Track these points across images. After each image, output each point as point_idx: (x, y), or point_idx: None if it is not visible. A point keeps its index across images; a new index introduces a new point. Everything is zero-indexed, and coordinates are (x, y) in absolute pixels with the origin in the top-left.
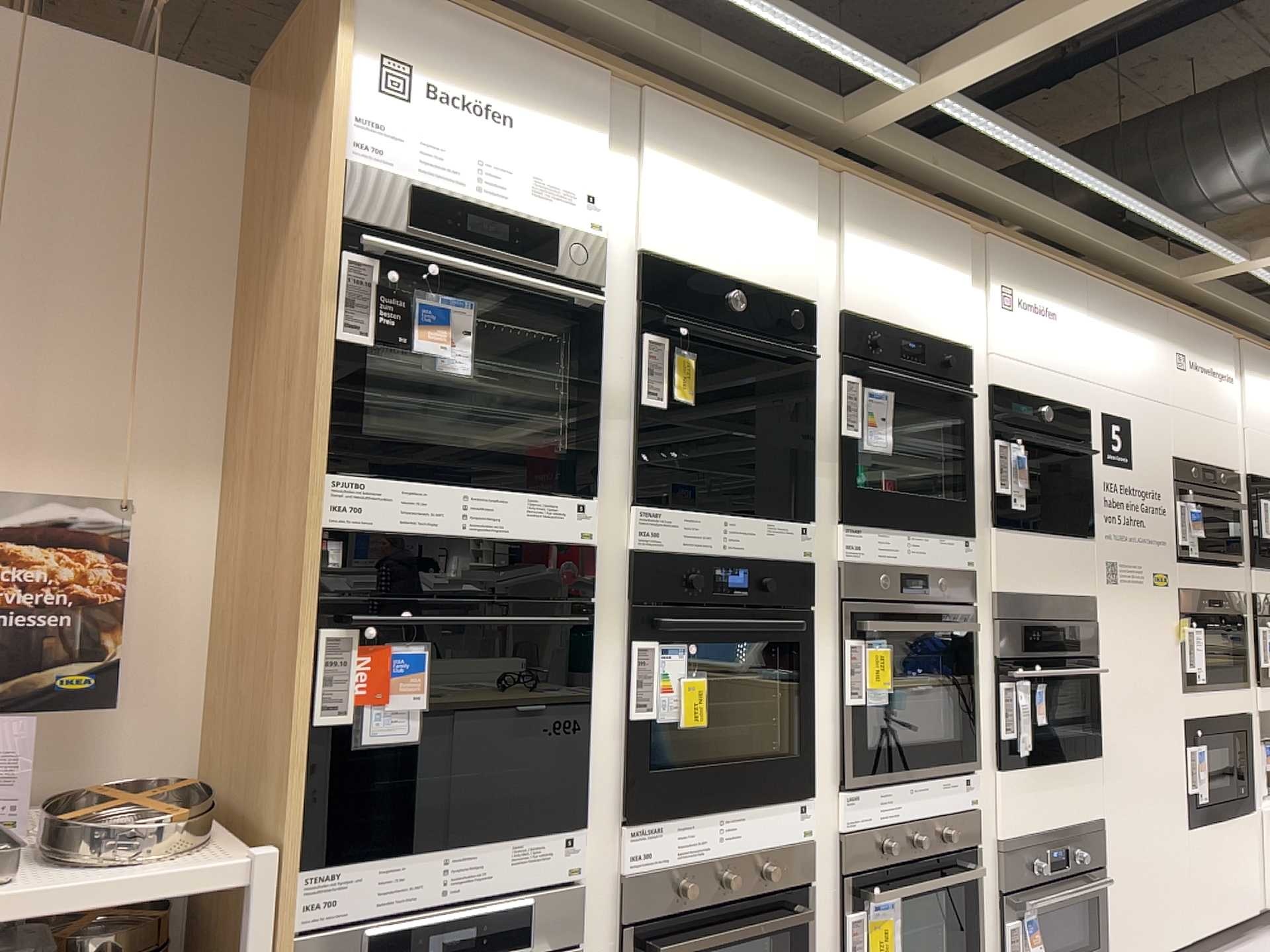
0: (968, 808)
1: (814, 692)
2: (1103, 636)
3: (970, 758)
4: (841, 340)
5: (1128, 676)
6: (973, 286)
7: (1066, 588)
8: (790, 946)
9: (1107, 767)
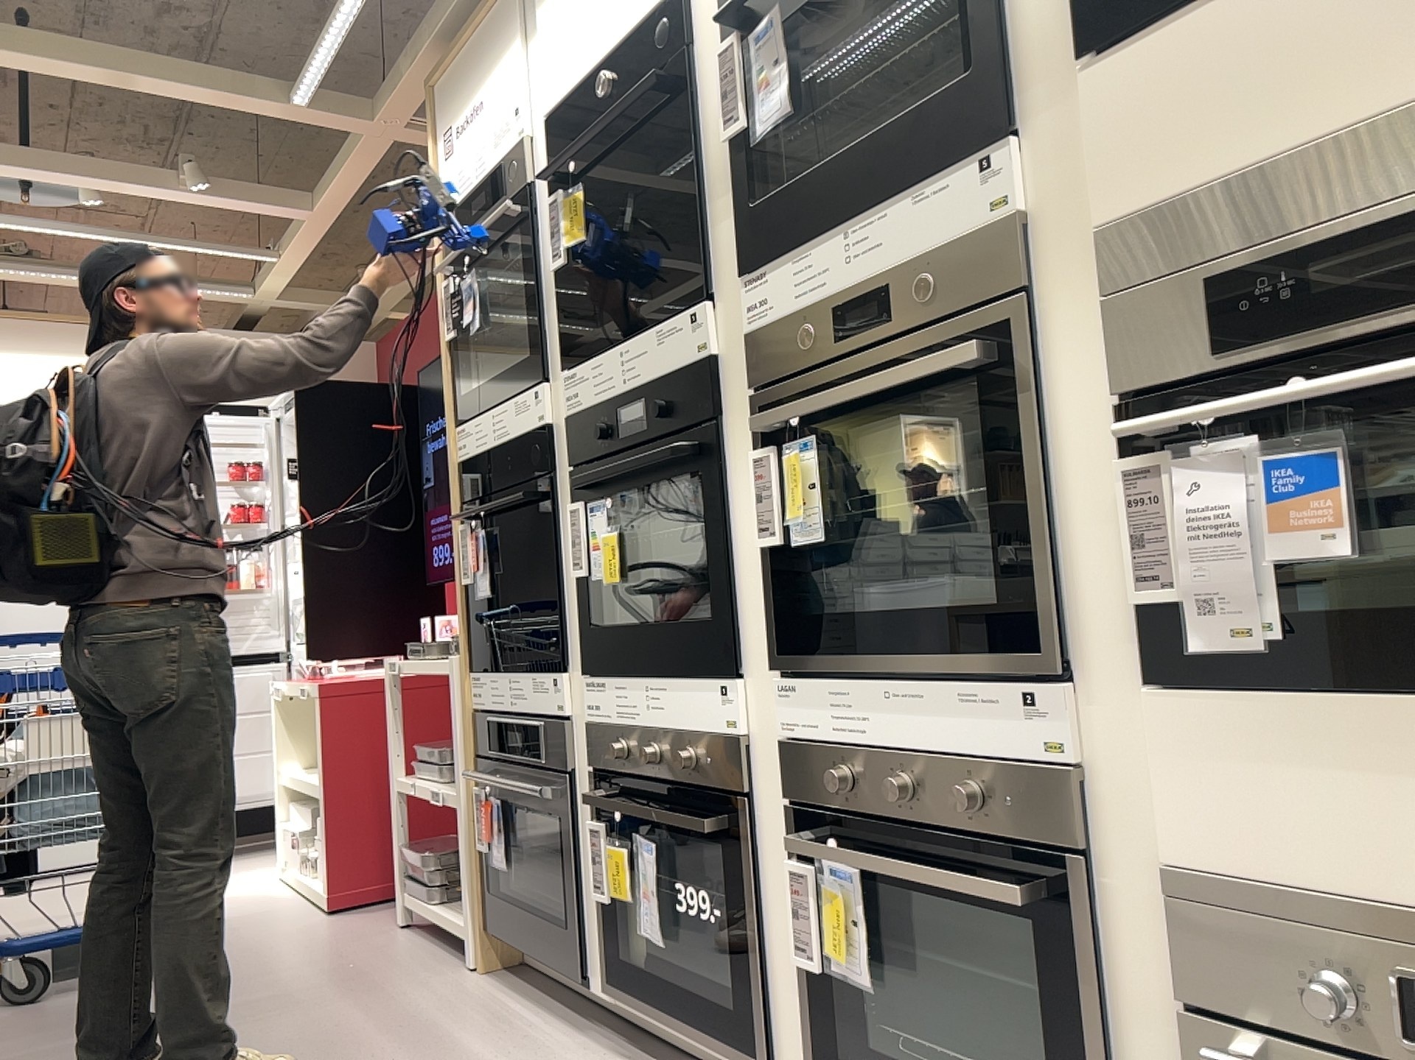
0: (1046, 763)
1: (738, 534)
2: None
3: (1035, 649)
4: None
5: None
6: None
7: None
8: (727, 869)
9: None
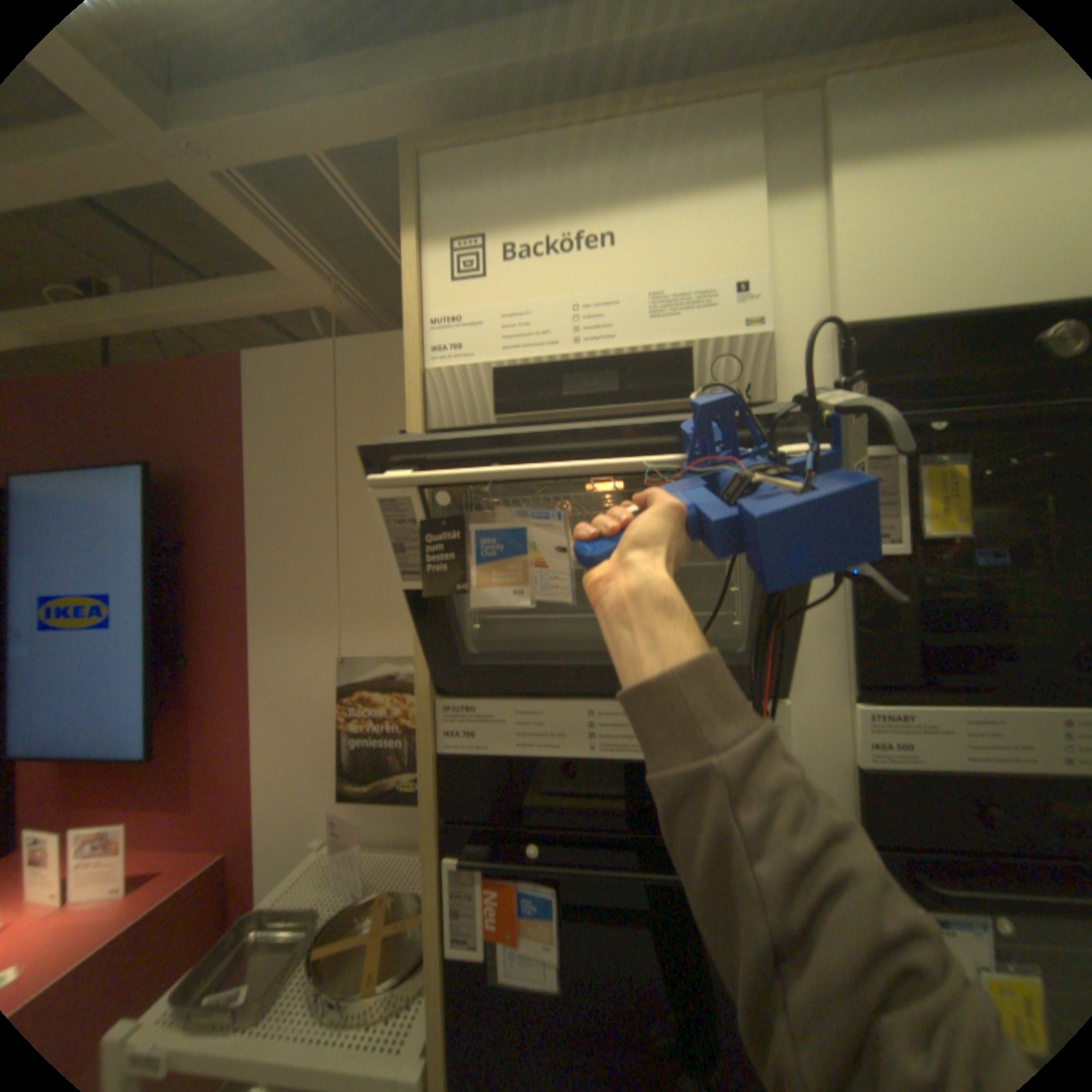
0: None
1: None
2: None
3: None
4: None
5: None
6: None
7: None
8: None
9: None
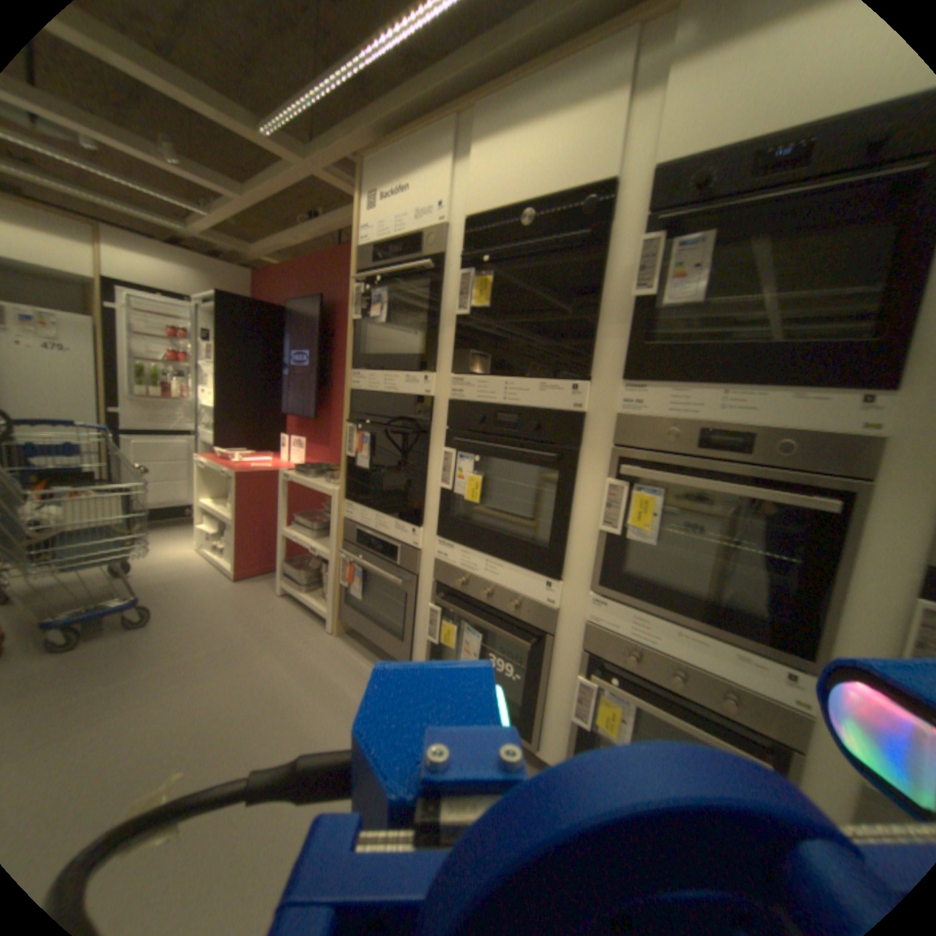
0: (791, 705)
1: (577, 511)
2: None
3: (807, 655)
4: (650, 199)
5: None
6: None
7: None
8: (529, 659)
9: None
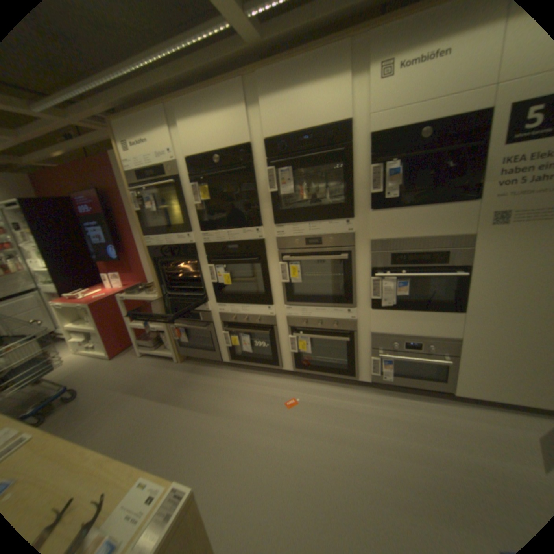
0: (350, 320)
1: (271, 278)
2: (482, 256)
3: (350, 304)
4: (264, 153)
5: (511, 277)
6: (356, 76)
7: (439, 233)
8: (269, 338)
9: (473, 320)
